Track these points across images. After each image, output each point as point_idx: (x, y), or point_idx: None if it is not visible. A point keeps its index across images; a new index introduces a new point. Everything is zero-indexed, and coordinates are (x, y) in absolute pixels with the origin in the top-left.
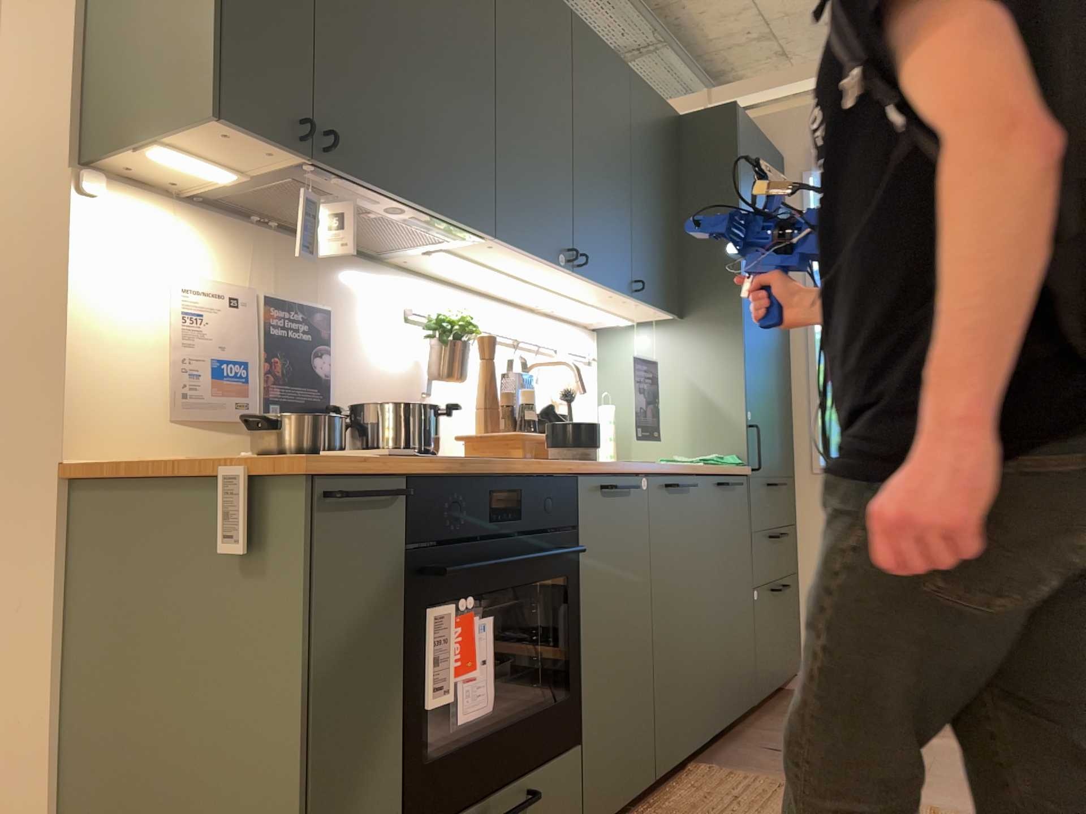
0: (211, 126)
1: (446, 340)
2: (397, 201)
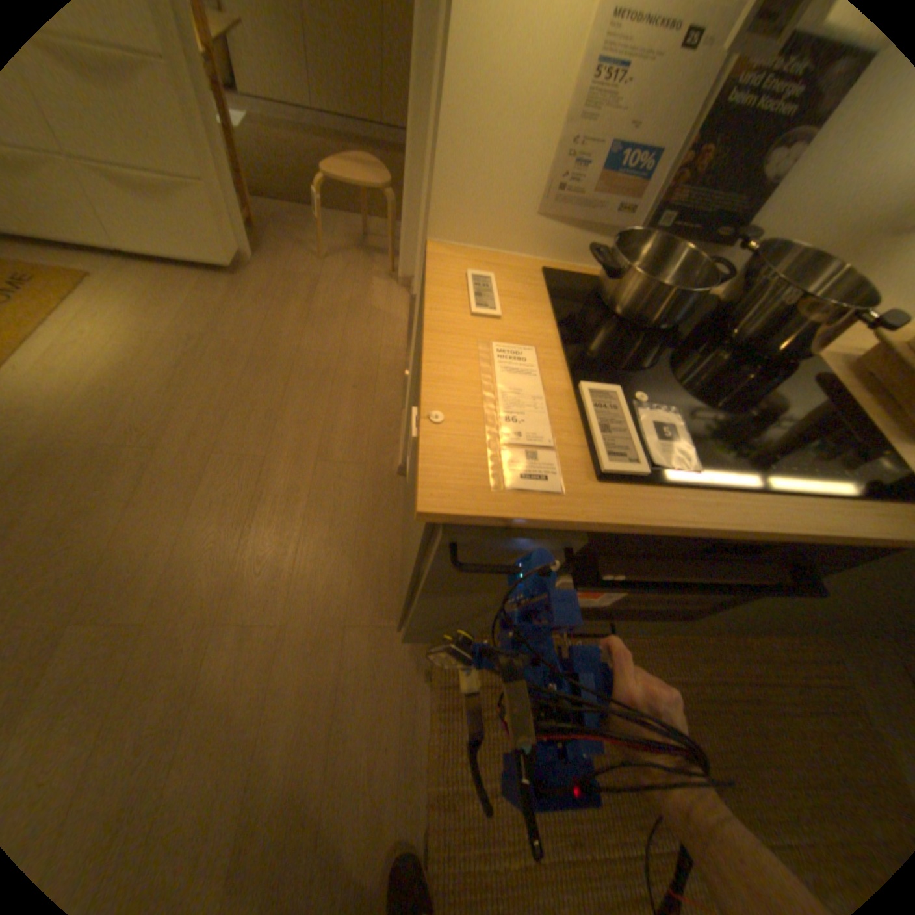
0: None
1: None
2: None
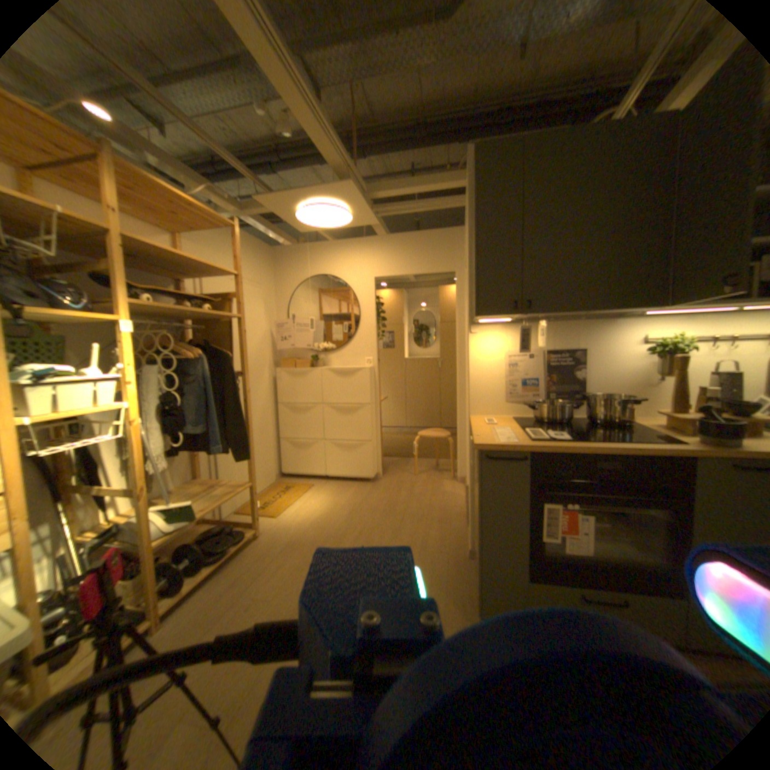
0: (479, 316)
1: (675, 351)
2: (581, 310)
